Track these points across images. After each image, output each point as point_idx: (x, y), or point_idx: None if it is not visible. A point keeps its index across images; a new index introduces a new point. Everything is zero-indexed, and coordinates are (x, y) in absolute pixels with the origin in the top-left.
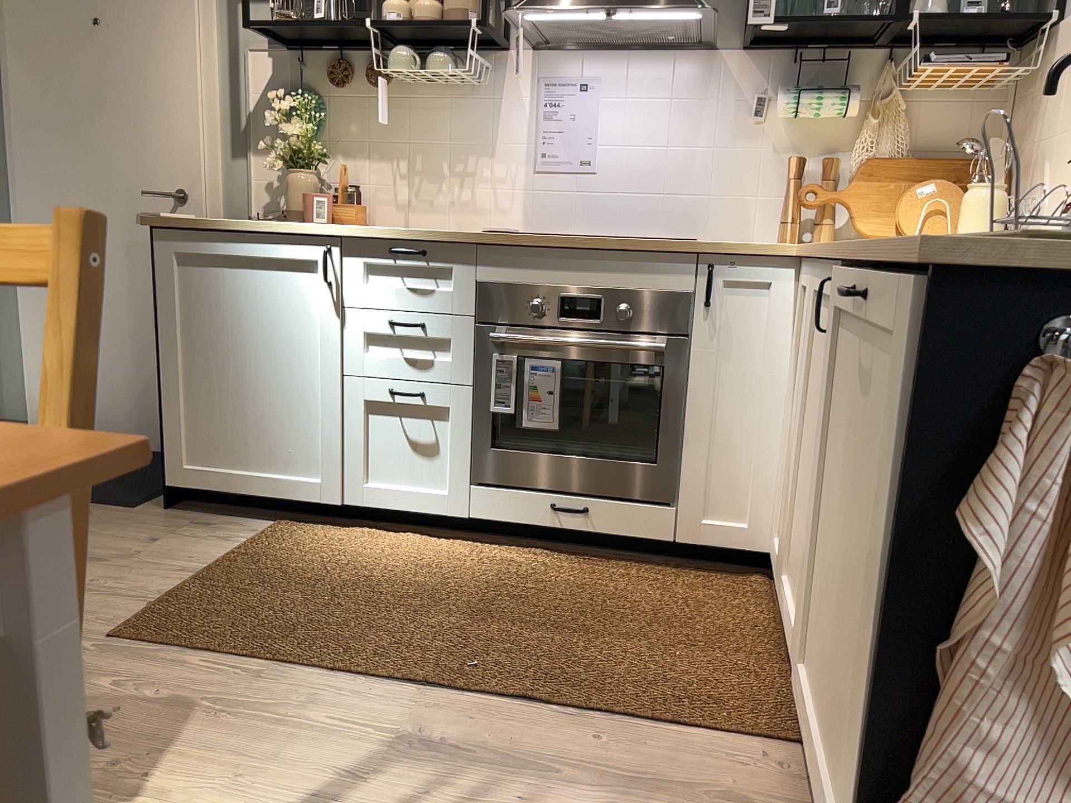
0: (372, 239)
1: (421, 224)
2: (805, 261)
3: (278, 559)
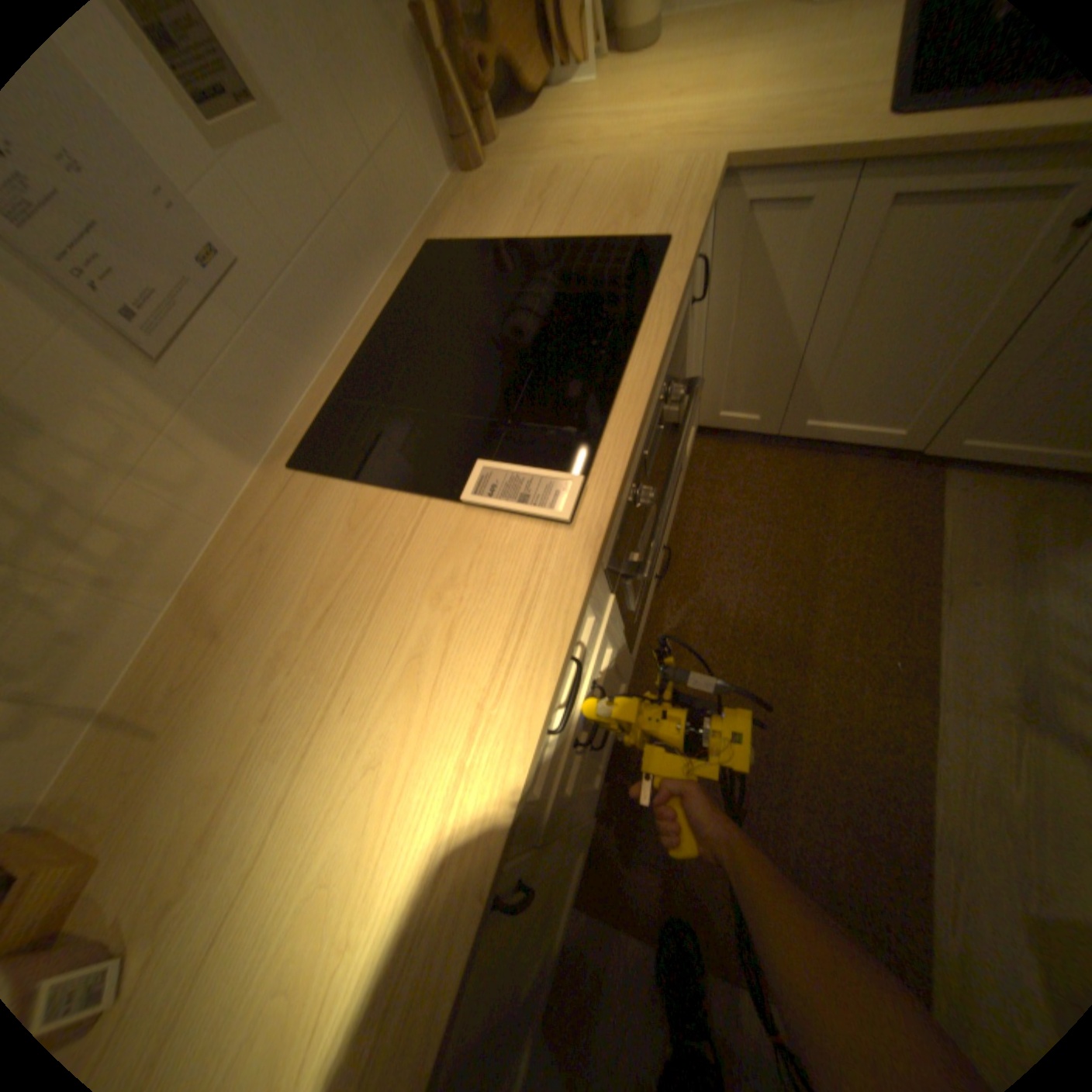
0: (519, 778)
1: (107, 672)
2: (767, 165)
3: (693, 886)
